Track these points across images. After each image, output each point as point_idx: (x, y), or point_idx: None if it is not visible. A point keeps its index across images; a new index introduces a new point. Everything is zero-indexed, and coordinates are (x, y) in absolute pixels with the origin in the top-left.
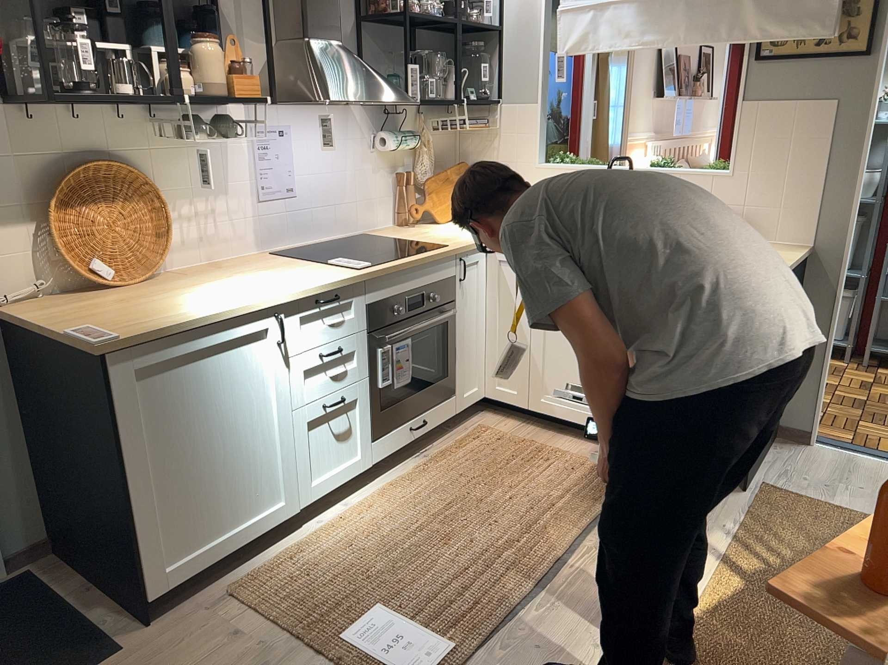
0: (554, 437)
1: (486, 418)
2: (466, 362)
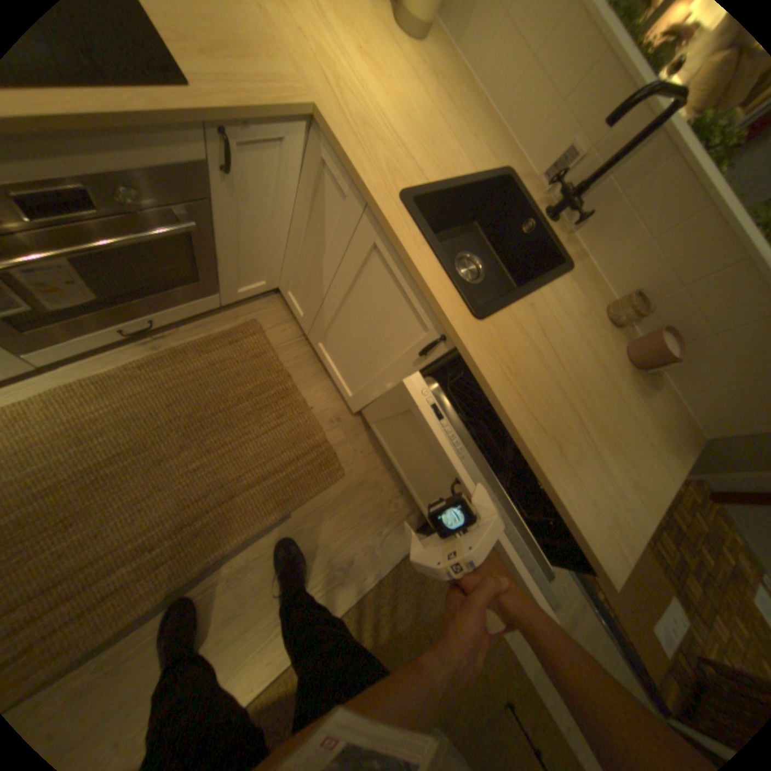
0: (314, 375)
1: (271, 306)
2: (241, 264)
